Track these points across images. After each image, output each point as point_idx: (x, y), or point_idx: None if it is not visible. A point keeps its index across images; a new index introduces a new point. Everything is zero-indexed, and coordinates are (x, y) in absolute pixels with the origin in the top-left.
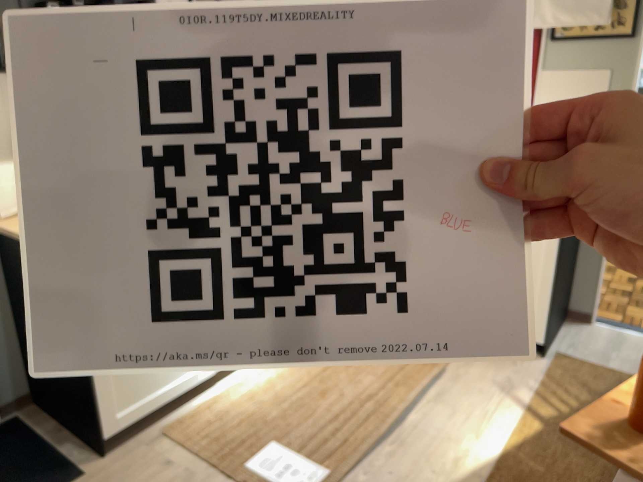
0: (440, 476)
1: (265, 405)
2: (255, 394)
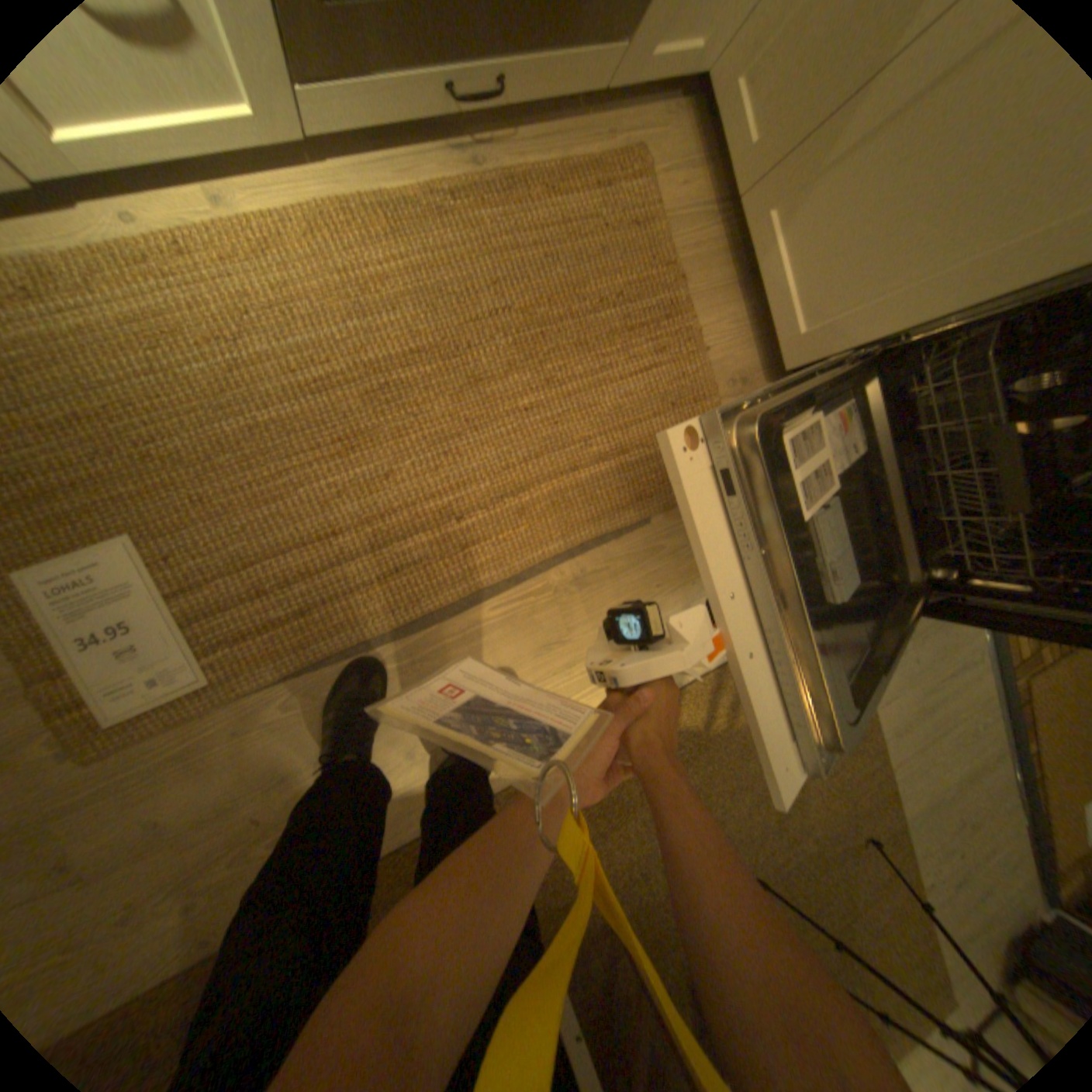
0: (414, 763)
1: (173, 390)
2: (170, 330)
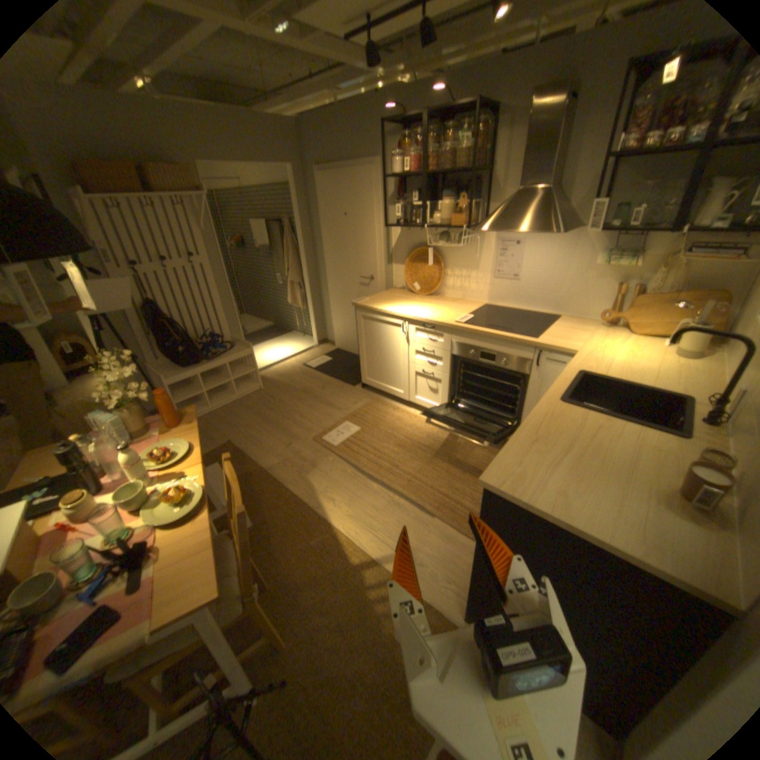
0: (324, 490)
1: (390, 424)
2: (400, 420)
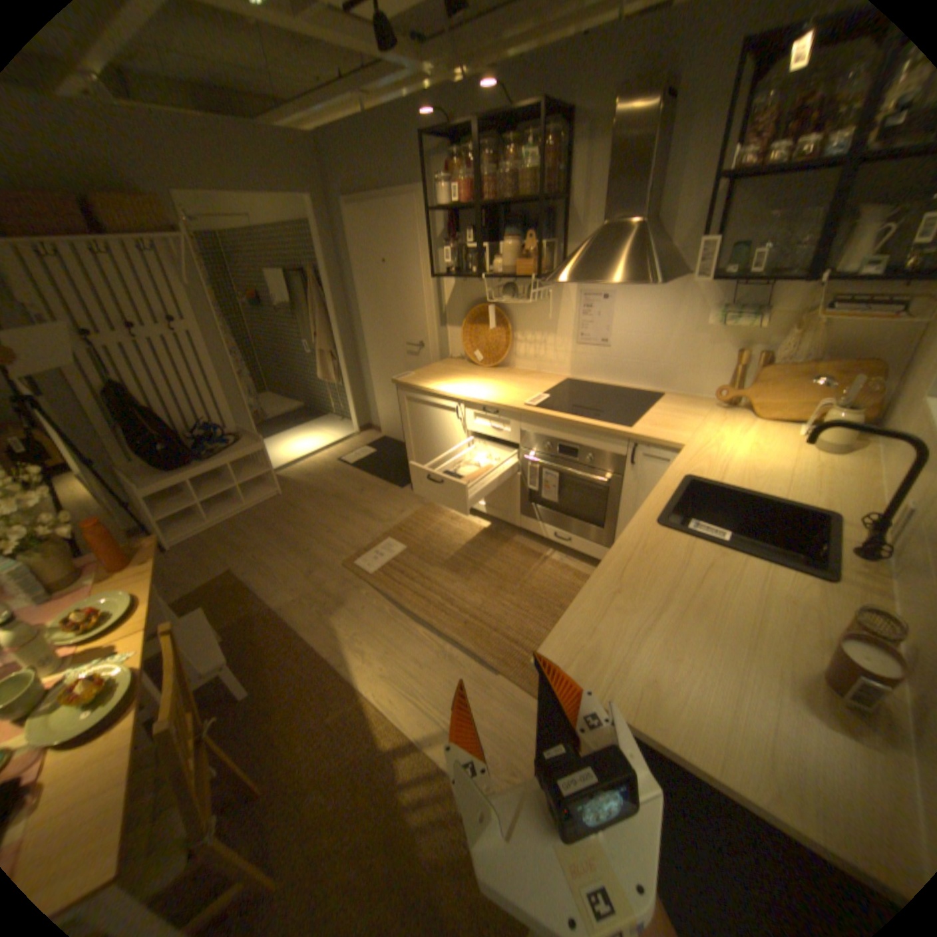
0: (351, 638)
1: (446, 540)
2: (459, 534)
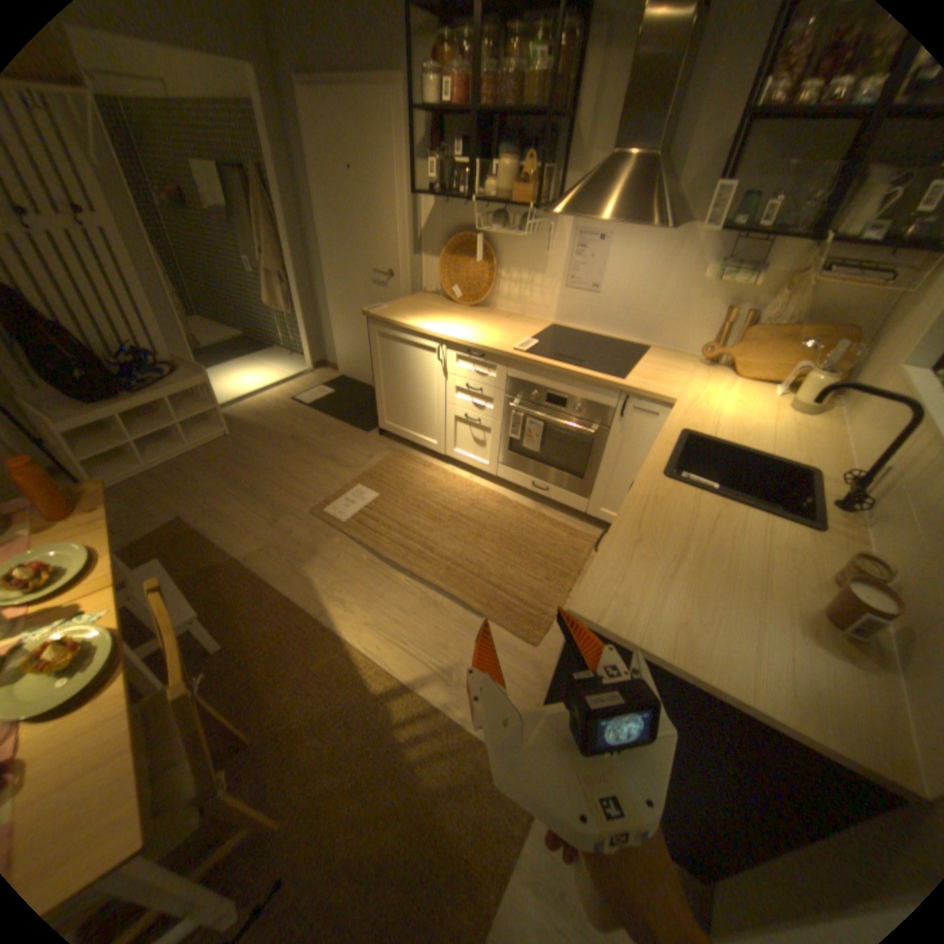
0: (330, 587)
1: (421, 488)
2: (434, 483)
